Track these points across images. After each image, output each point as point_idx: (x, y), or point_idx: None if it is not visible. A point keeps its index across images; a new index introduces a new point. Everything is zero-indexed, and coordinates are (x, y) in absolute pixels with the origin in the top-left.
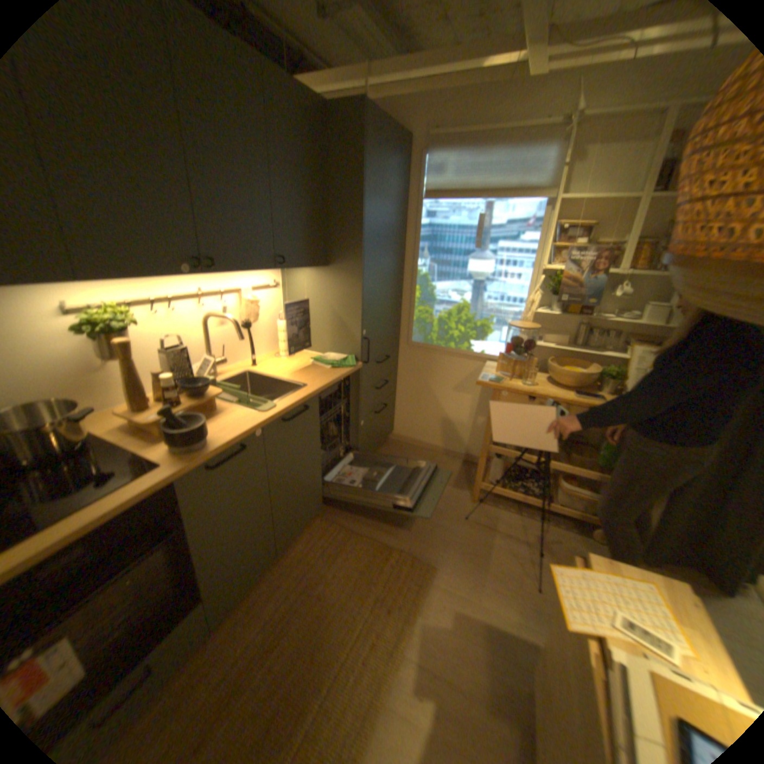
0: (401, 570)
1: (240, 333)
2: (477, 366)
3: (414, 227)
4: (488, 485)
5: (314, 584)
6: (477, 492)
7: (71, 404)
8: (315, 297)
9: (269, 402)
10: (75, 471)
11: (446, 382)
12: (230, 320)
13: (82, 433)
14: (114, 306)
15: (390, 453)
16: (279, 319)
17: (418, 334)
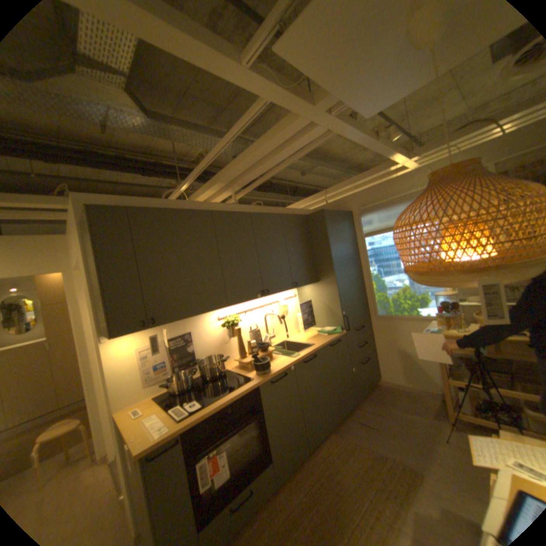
0: (394, 472)
1: (280, 320)
2: (428, 325)
3: (363, 251)
4: (460, 414)
5: (334, 474)
6: (452, 421)
7: (221, 356)
8: (314, 298)
9: (296, 353)
10: (224, 382)
11: (409, 339)
12: (275, 314)
13: (223, 369)
14: (233, 315)
15: (381, 395)
16: (298, 312)
17: (381, 309)
